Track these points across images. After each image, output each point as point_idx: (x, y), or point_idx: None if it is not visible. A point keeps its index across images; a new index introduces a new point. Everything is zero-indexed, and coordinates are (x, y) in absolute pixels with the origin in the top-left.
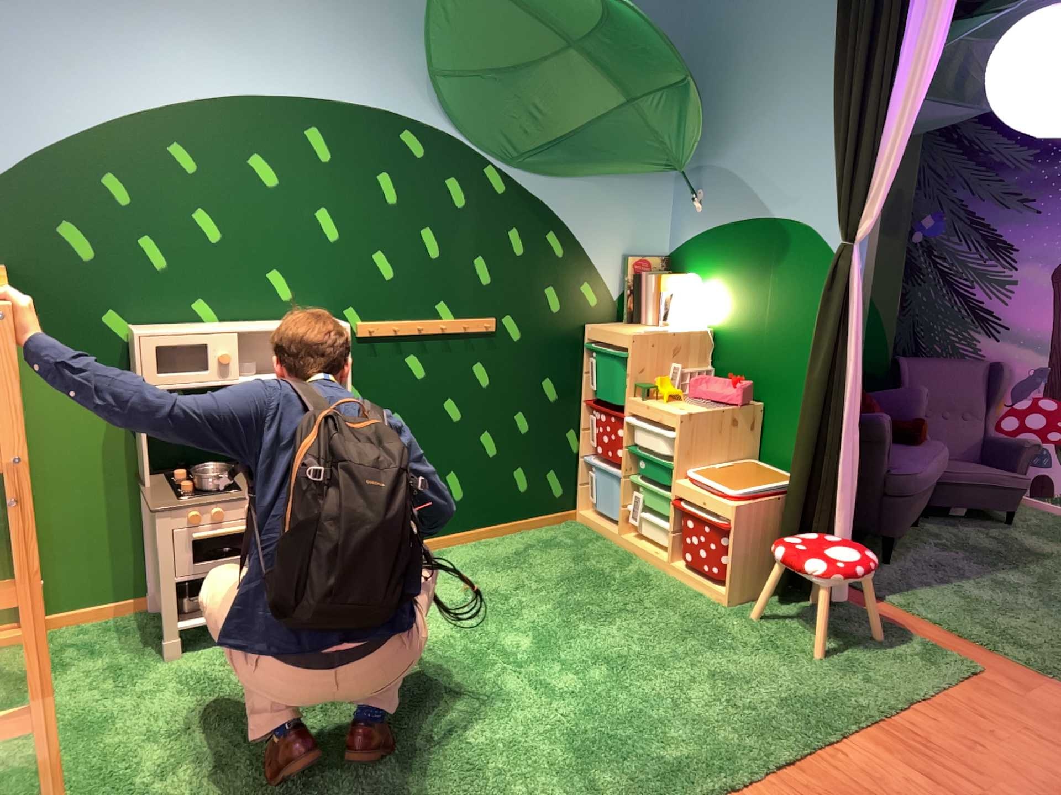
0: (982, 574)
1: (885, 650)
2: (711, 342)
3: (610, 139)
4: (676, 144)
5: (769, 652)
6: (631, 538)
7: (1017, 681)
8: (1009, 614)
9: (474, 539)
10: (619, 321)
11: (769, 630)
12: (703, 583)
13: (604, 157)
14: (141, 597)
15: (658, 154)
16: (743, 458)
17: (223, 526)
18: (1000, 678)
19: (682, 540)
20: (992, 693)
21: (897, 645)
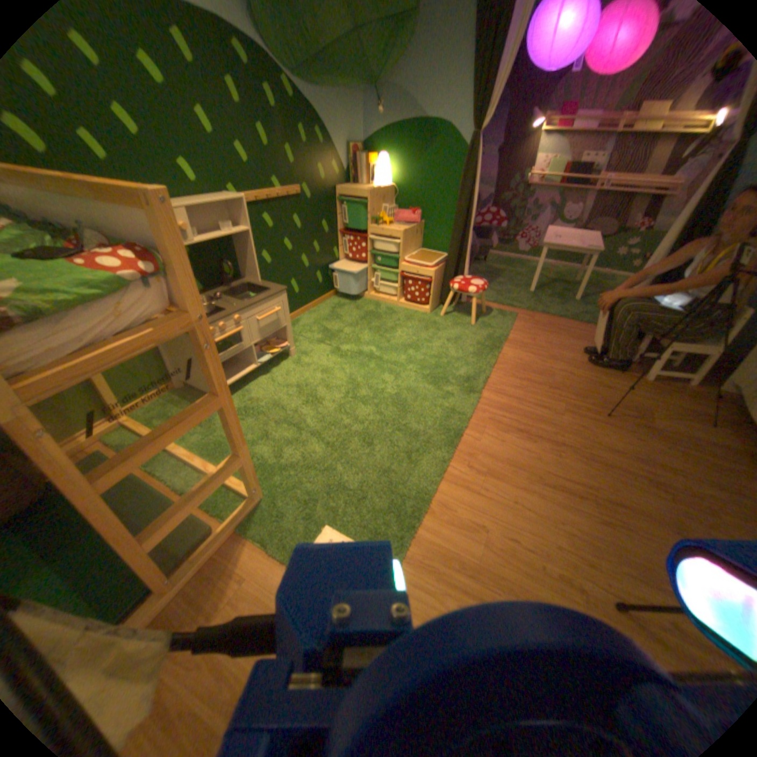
0: (494, 282)
1: (490, 317)
2: (393, 191)
3: (340, 53)
4: (380, 60)
5: (458, 328)
6: (372, 294)
7: (530, 317)
8: (512, 294)
9: (303, 310)
10: (346, 182)
11: (450, 320)
12: (416, 307)
13: (338, 67)
14: (161, 385)
15: (365, 67)
16: (416, 249)
17: (220, 333)
18: (525, 317)
19: (403, 291)
20: (527, 323)
21: (491, 314)
